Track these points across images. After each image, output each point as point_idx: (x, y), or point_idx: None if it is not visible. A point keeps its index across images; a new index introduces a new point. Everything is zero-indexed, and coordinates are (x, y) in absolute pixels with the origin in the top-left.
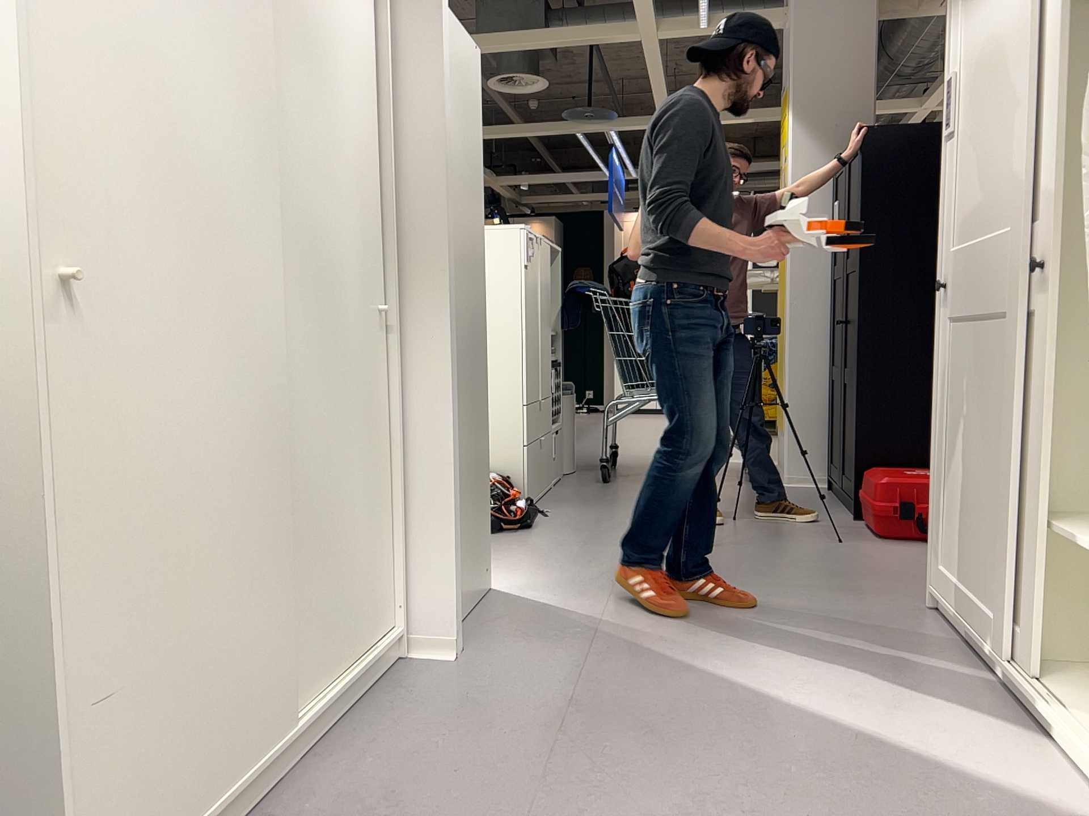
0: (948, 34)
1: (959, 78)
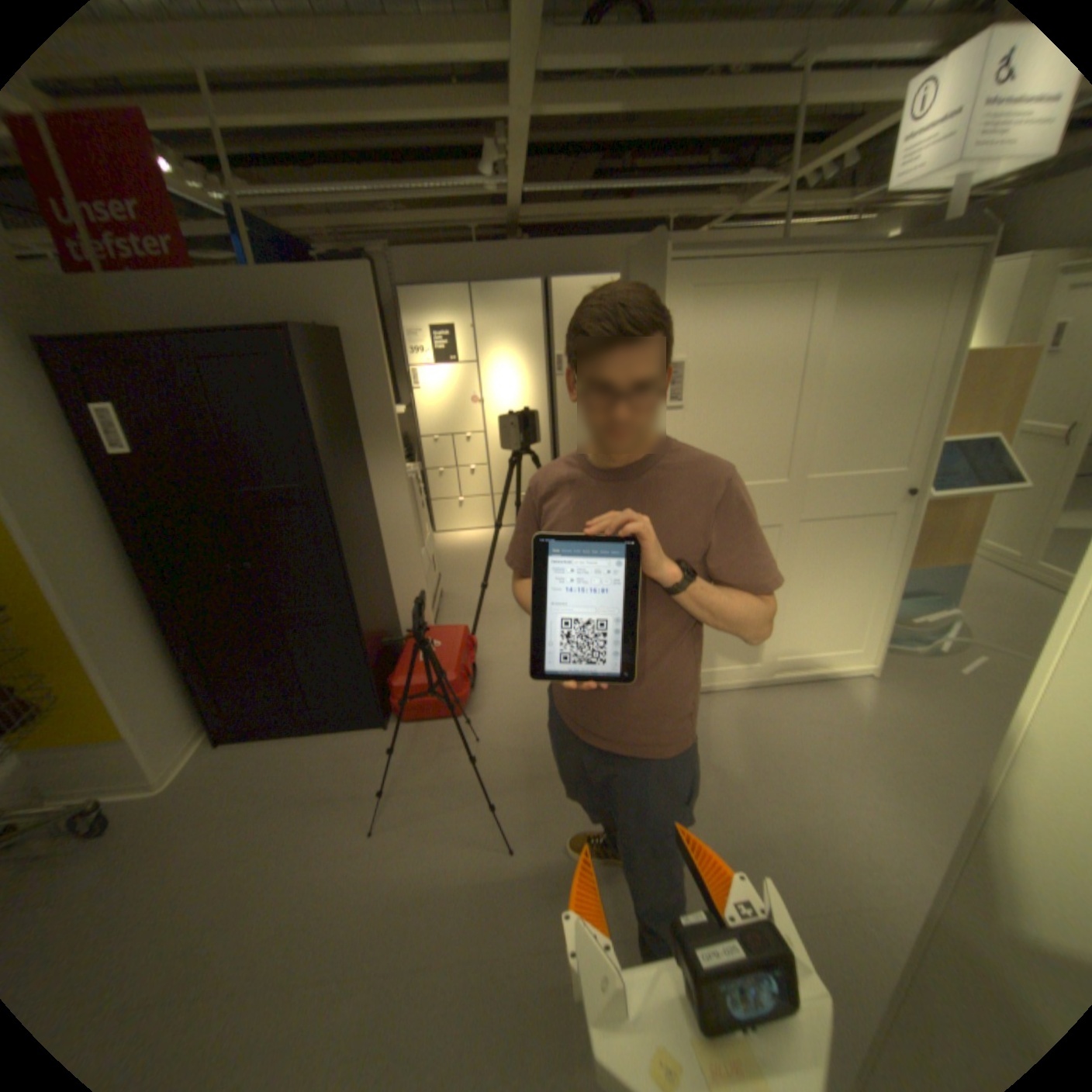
0: (679, 320)
1: (699, 364)
